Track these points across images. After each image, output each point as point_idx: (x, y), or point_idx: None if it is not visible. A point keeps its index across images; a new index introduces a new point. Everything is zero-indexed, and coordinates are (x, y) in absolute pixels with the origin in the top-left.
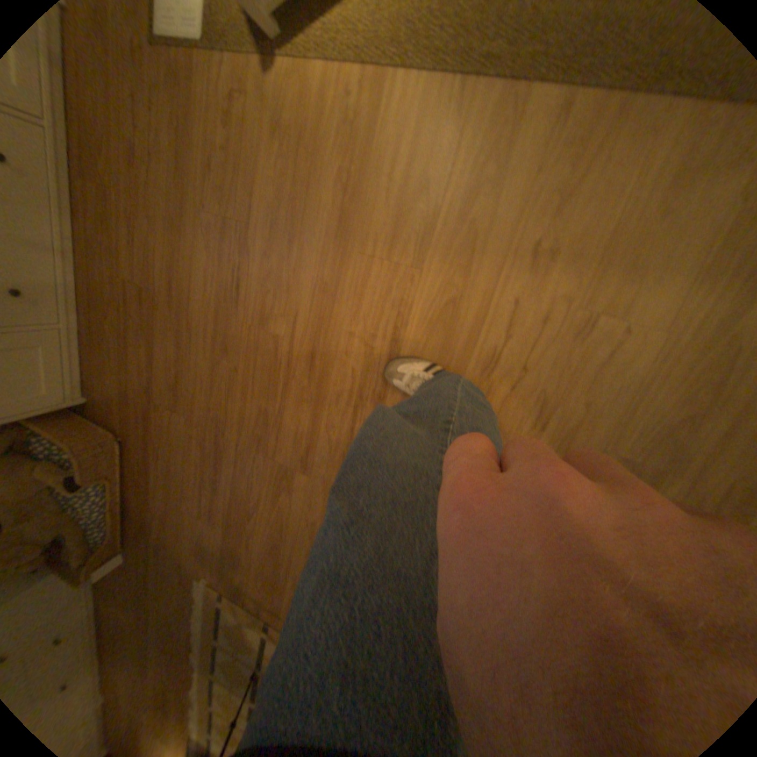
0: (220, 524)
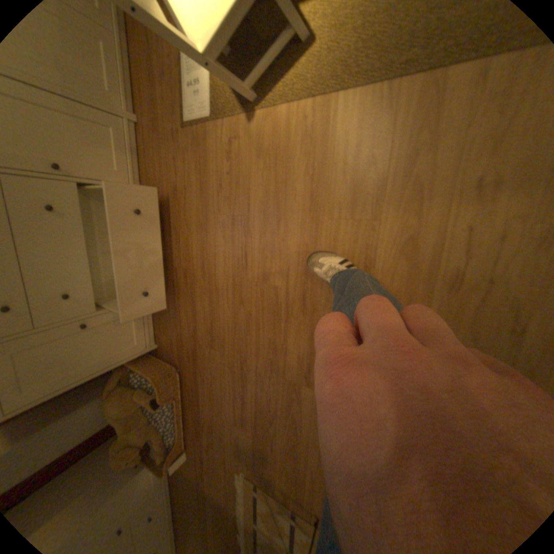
0: (250, 428)
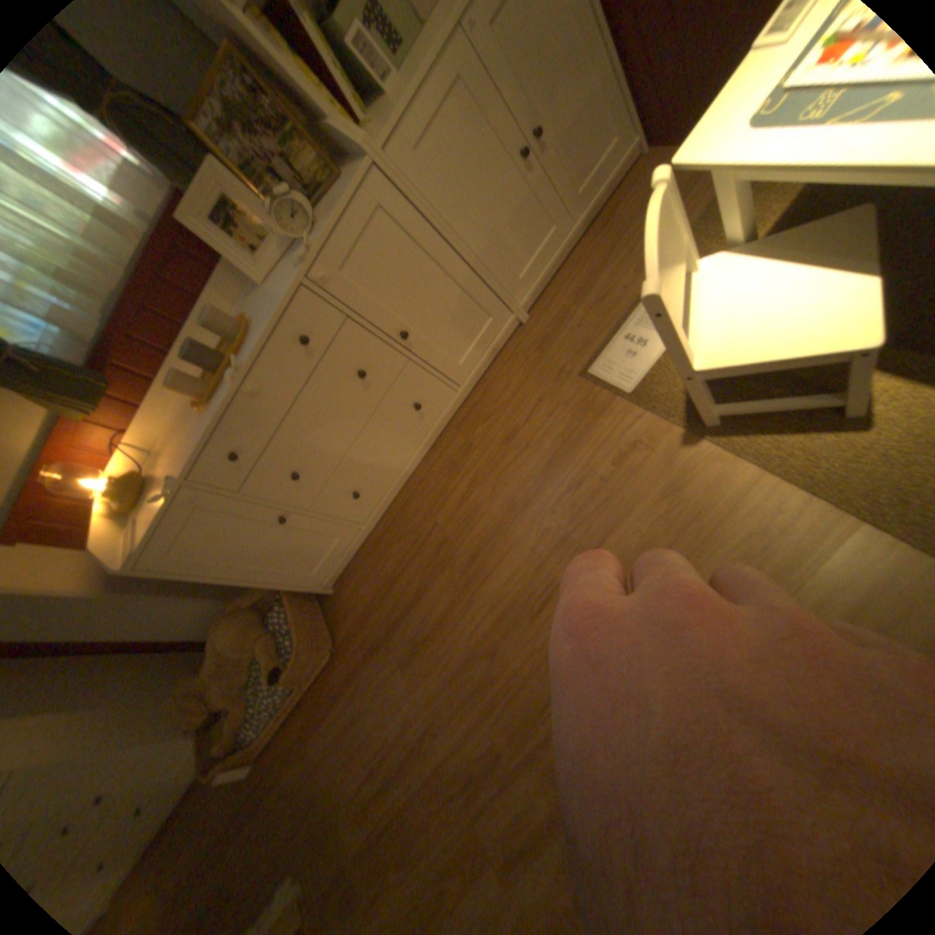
0: (364, 840)
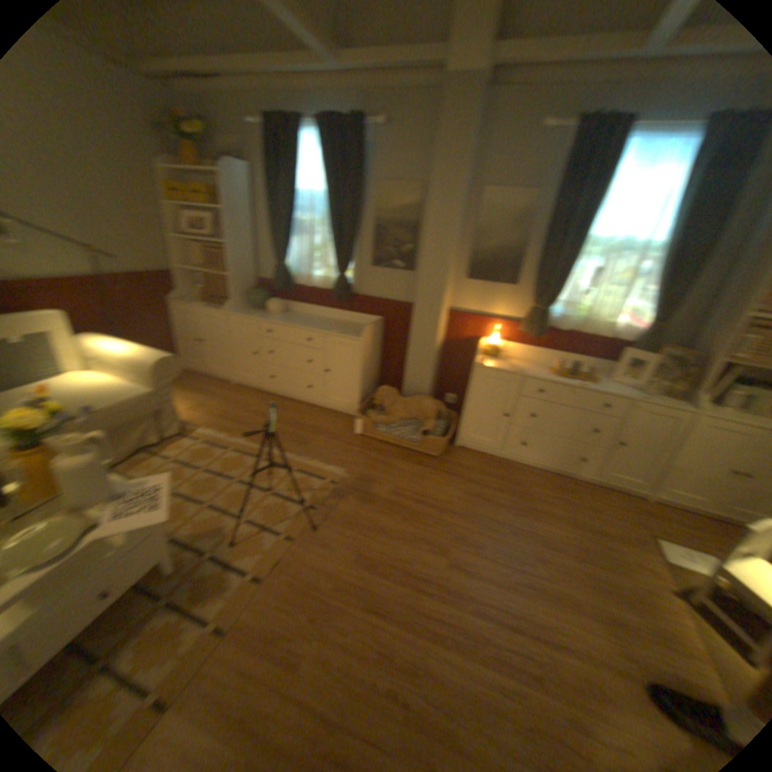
0: (394, 503)
